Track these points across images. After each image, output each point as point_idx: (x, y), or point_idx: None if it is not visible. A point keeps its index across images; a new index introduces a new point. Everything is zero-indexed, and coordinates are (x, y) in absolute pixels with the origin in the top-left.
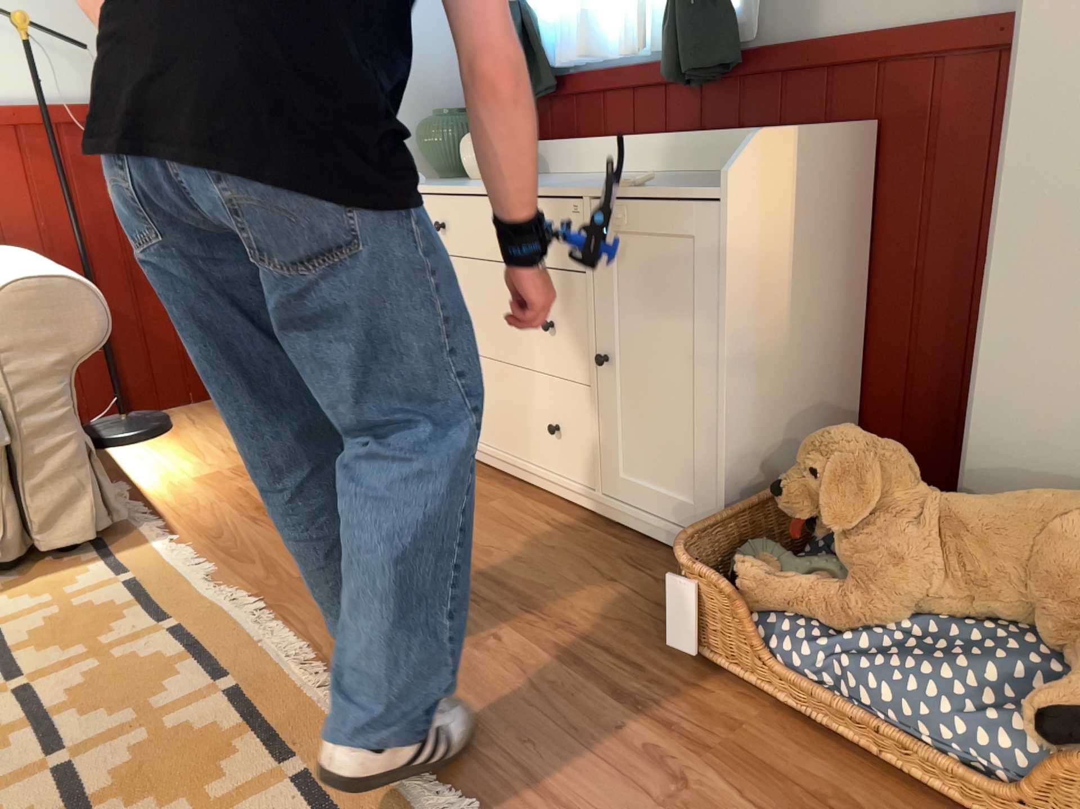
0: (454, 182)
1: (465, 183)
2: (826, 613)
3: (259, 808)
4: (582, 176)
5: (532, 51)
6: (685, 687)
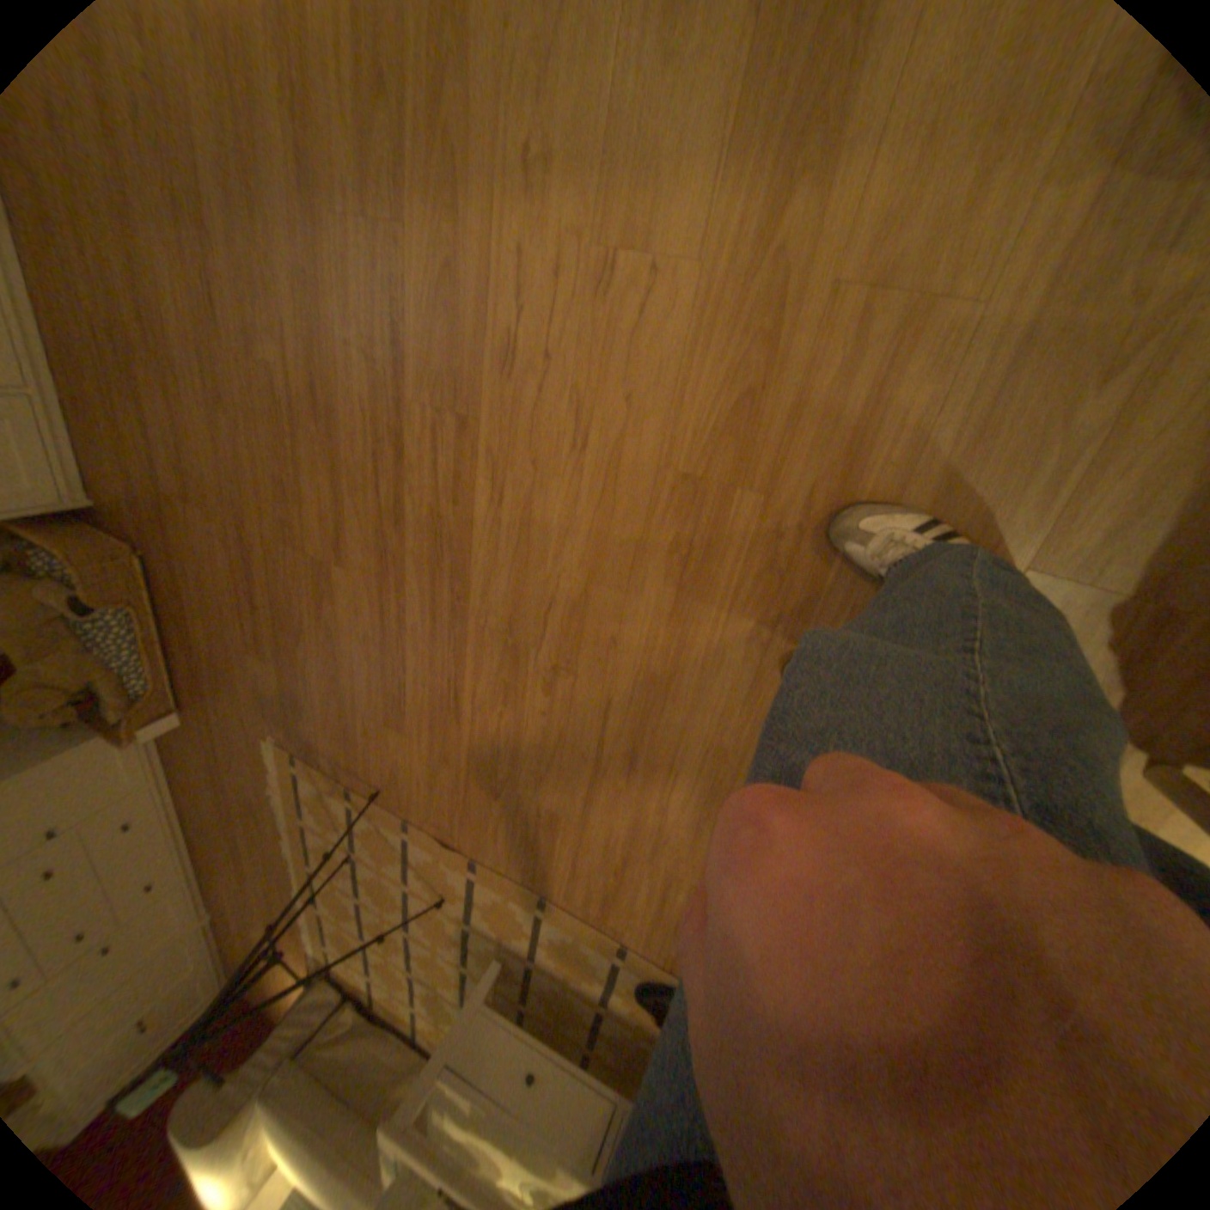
0: None
1: None
2: (103, 680)
3: (303, 824)
4: None
5: None
6: (181, 709)
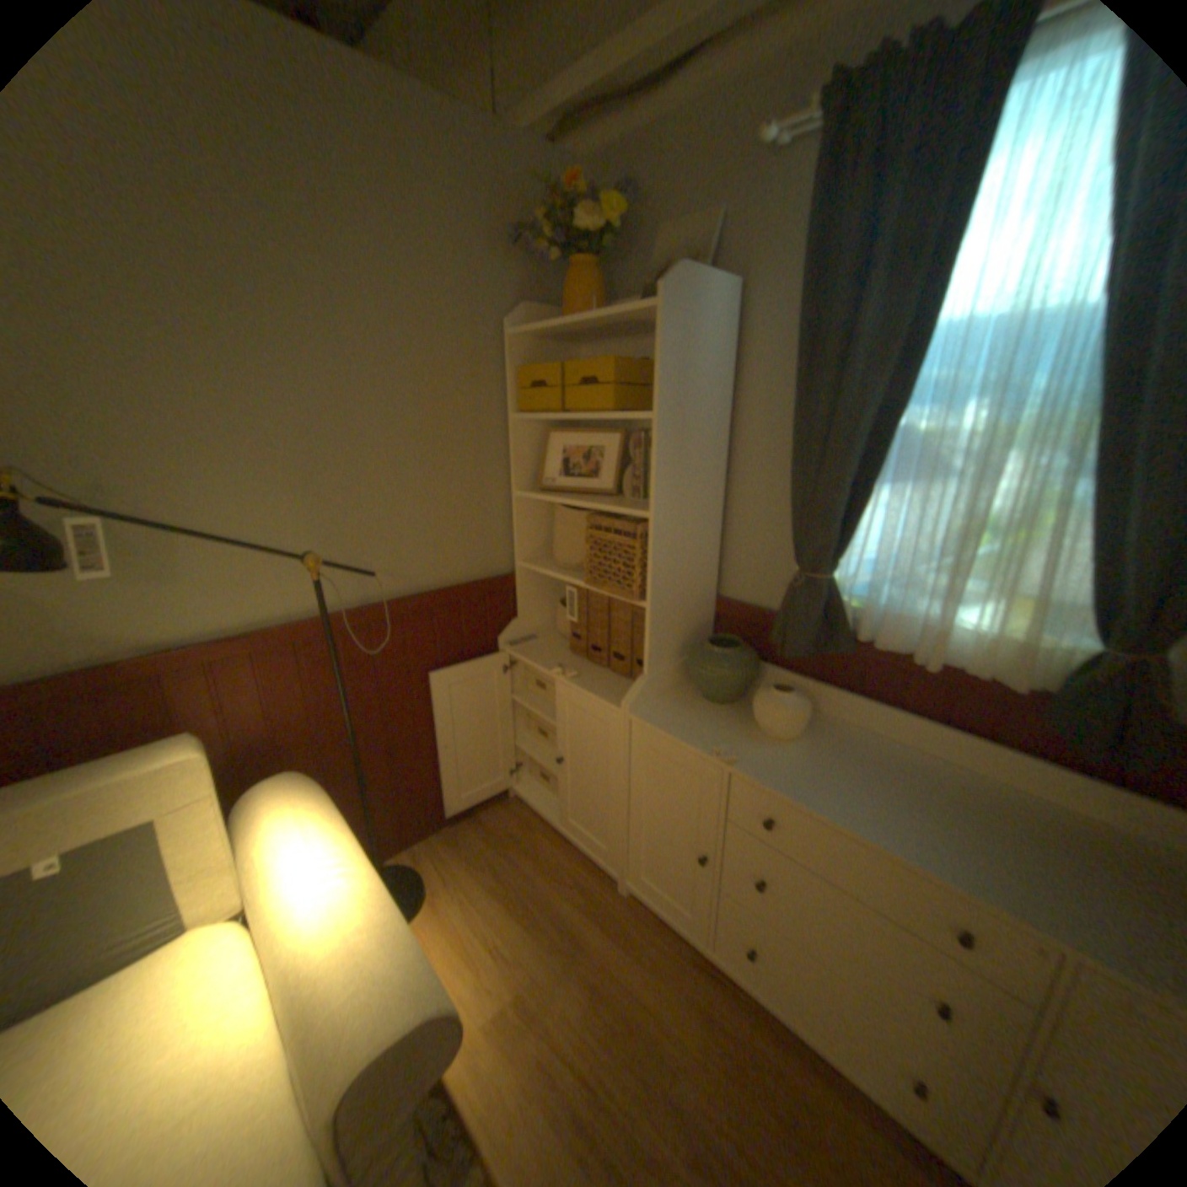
0: (753, 740)
1: (770, 747)
2: None
3: None
4: (892, 754)
5: (828, 610)
6: None
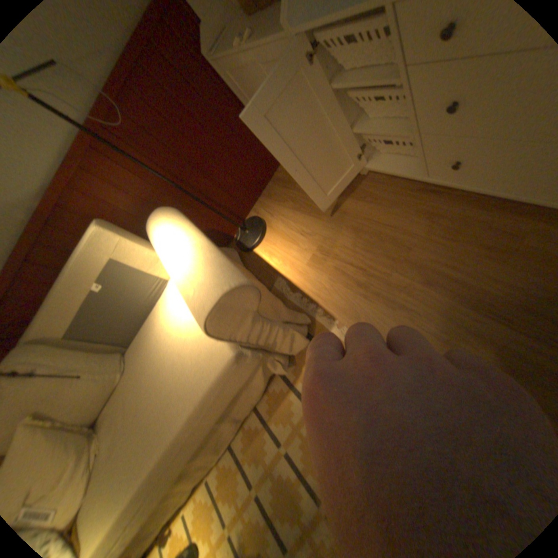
0: None
1: None
2: None
3: None
4: None
5: None
6: None
